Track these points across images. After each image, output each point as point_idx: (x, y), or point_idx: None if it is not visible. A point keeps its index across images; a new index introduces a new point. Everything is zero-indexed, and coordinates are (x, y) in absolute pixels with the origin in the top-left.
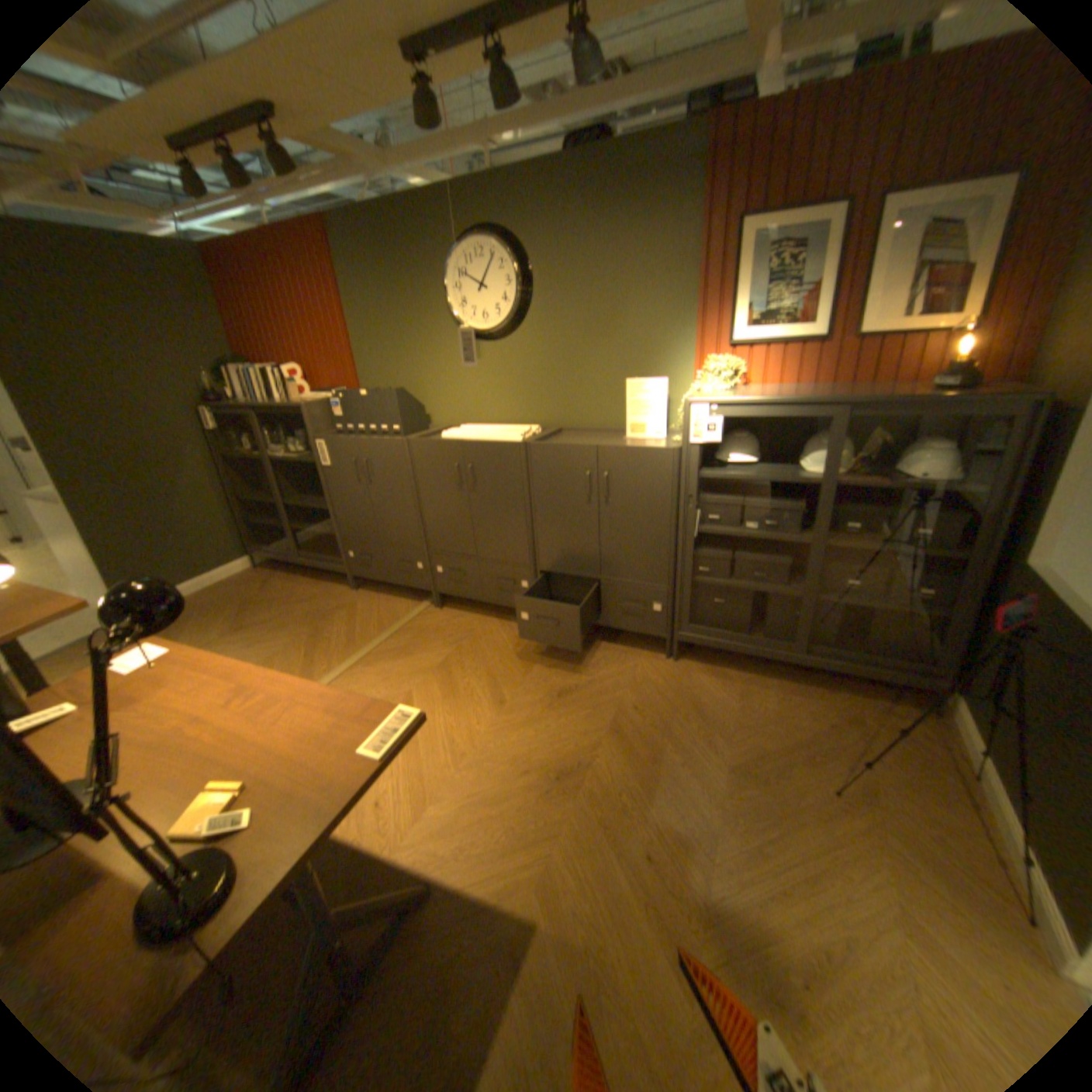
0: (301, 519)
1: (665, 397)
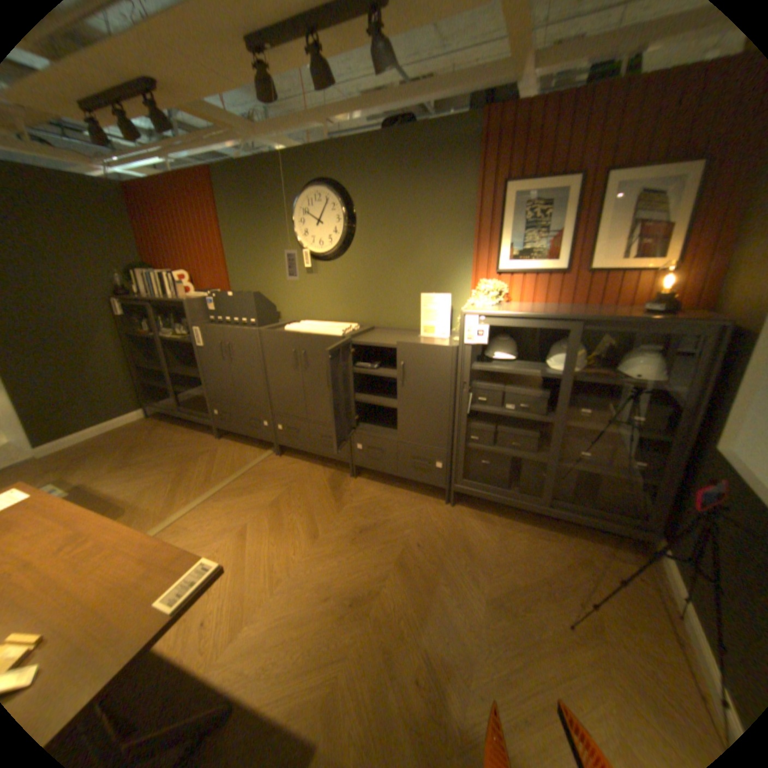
0: (182, 383)
1: (449, 308)
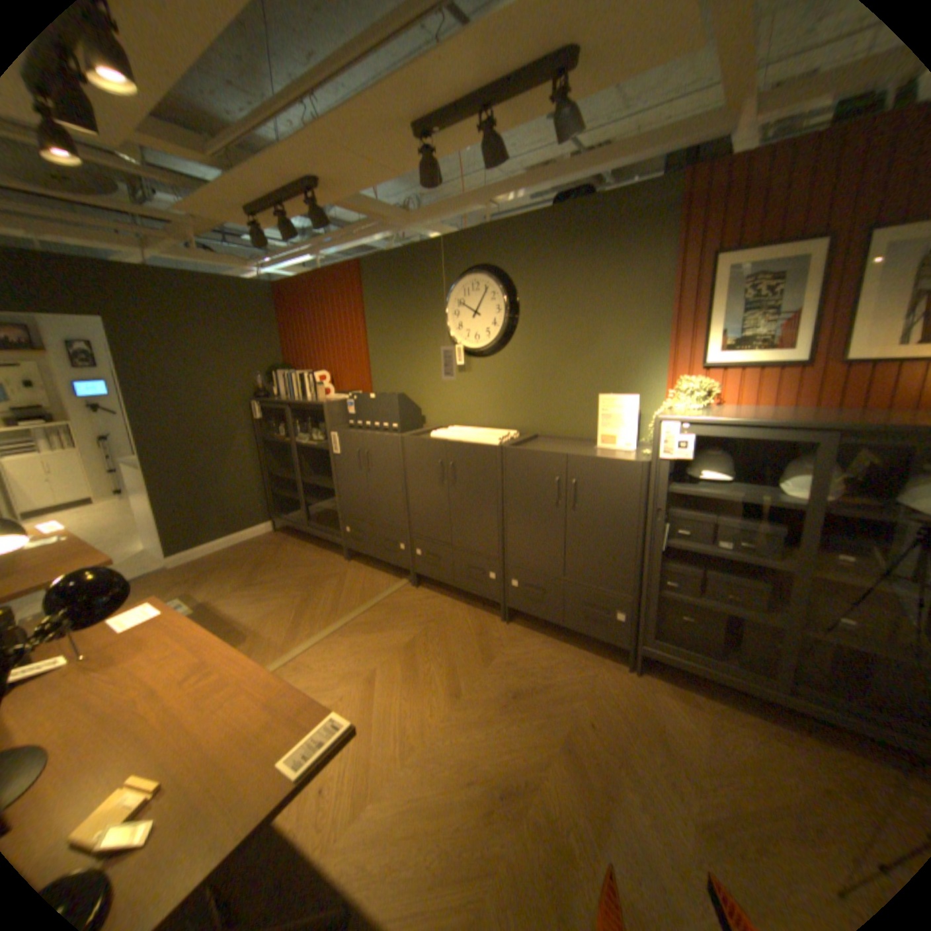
0: (314, 494)
1: (636, 412)
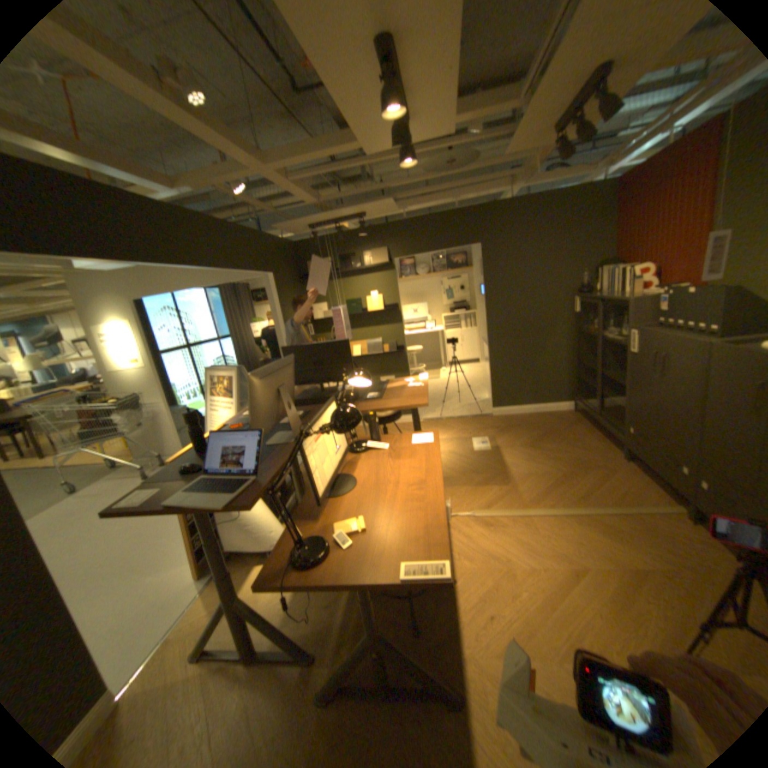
0: (615, 387)
1: None
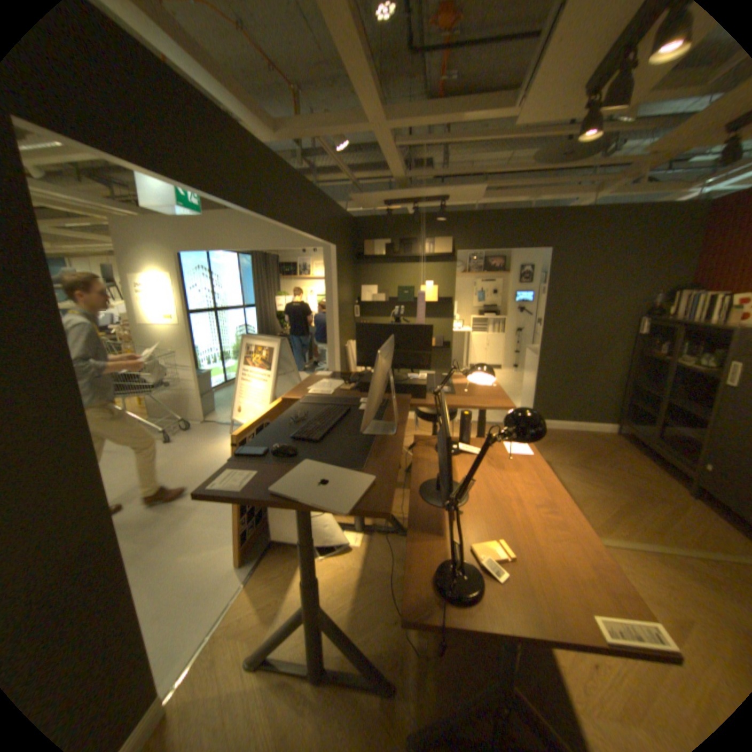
0: (678, 417)
1: None
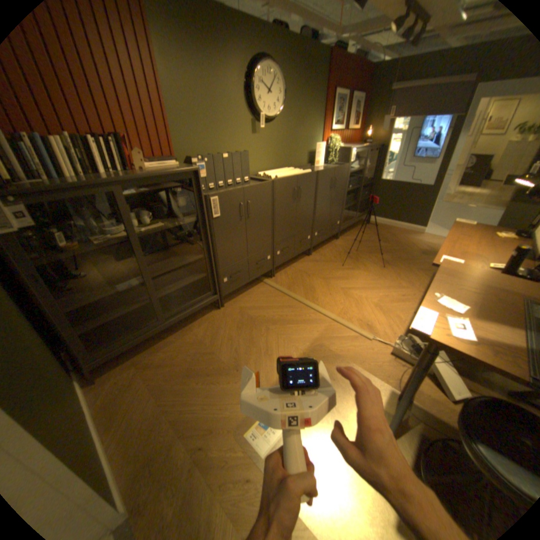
0: (140, 293)
1: (324, 148)
